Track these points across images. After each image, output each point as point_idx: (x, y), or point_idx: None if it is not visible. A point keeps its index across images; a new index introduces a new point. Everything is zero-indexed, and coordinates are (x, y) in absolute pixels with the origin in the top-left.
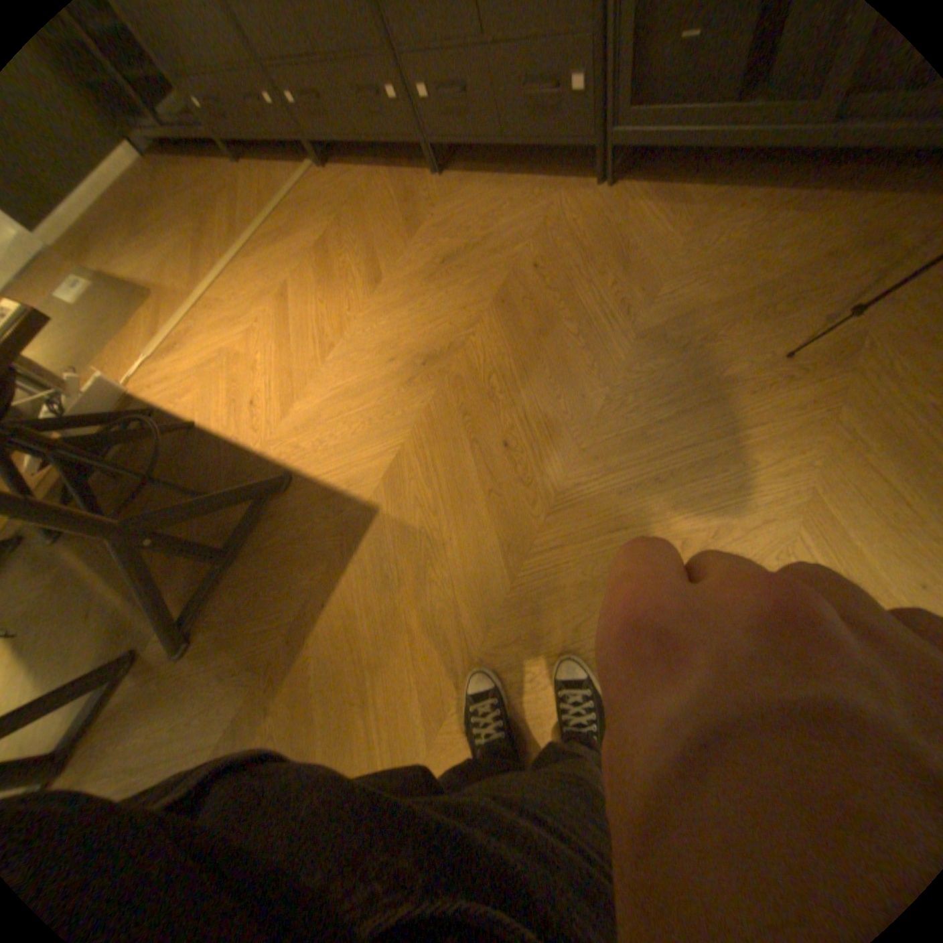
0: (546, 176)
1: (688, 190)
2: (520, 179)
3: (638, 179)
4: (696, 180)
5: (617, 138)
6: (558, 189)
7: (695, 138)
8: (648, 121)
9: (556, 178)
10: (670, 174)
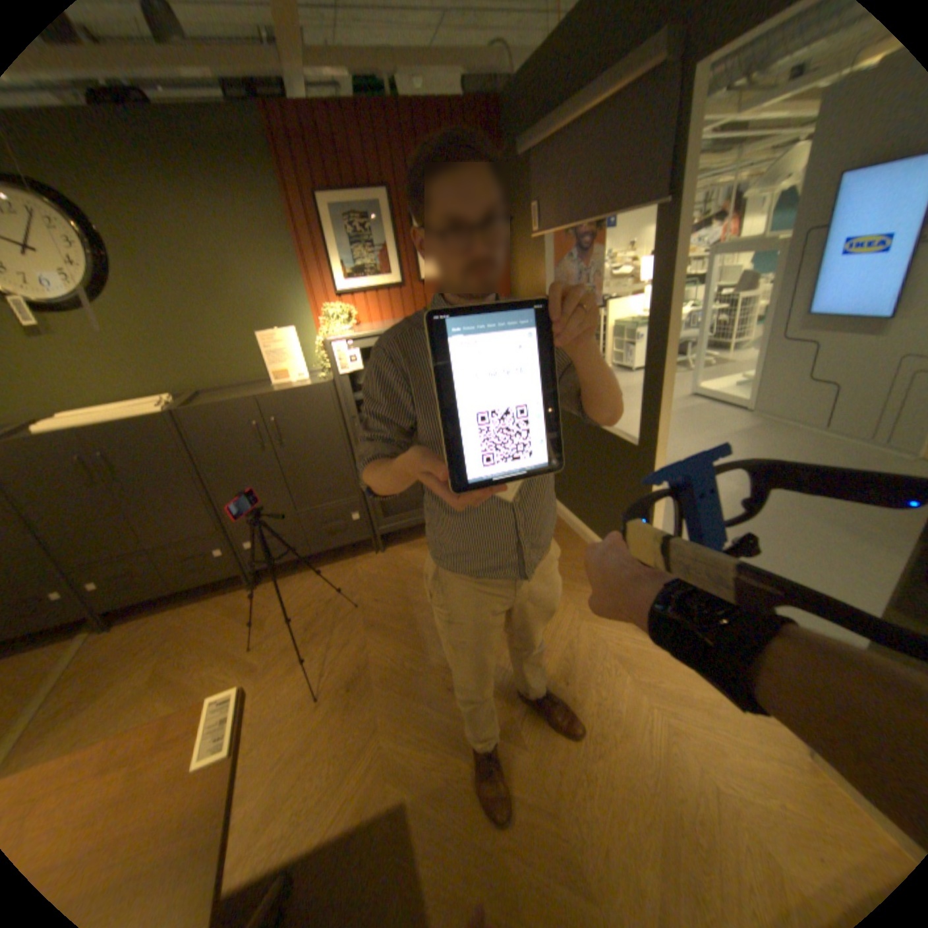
0: (339, 562)
1: (422, 541)
2: (323, 569)
3: (394, 545)
4: (422, 537)
5: (381, 532)
6: (353, 564)
7: (418, 521)
8: (394, 522)
9: (347, 561)
10: (408, 539)
